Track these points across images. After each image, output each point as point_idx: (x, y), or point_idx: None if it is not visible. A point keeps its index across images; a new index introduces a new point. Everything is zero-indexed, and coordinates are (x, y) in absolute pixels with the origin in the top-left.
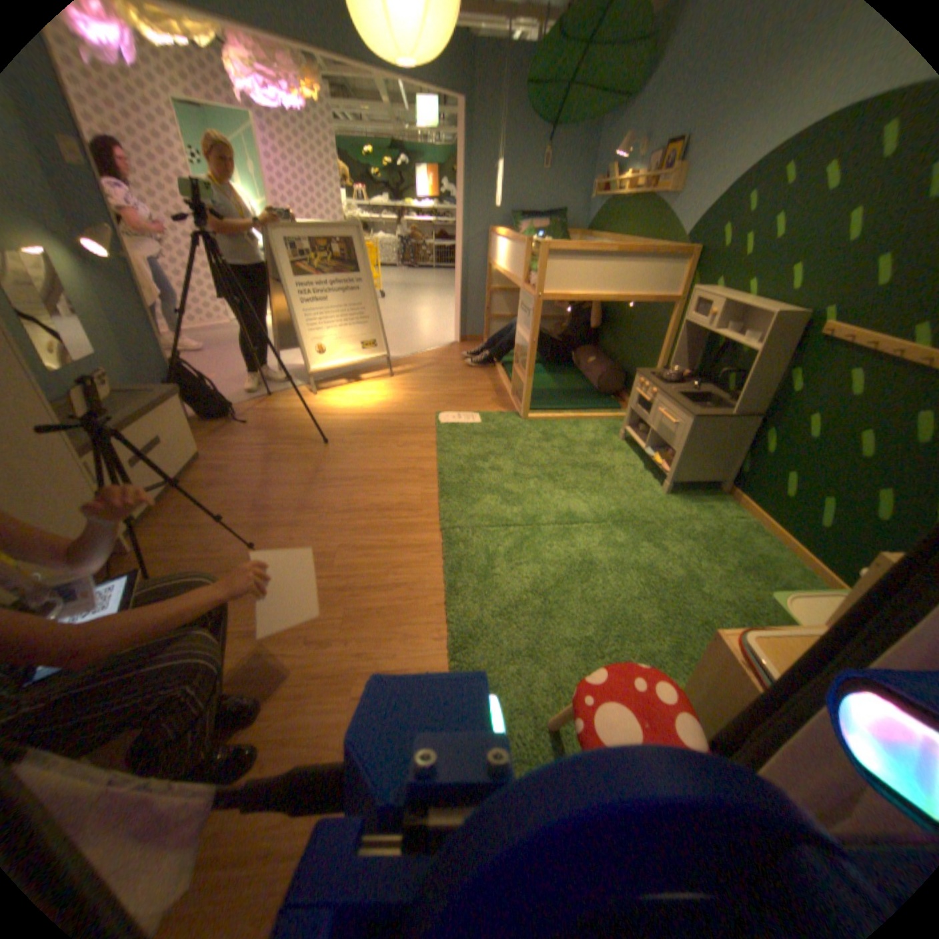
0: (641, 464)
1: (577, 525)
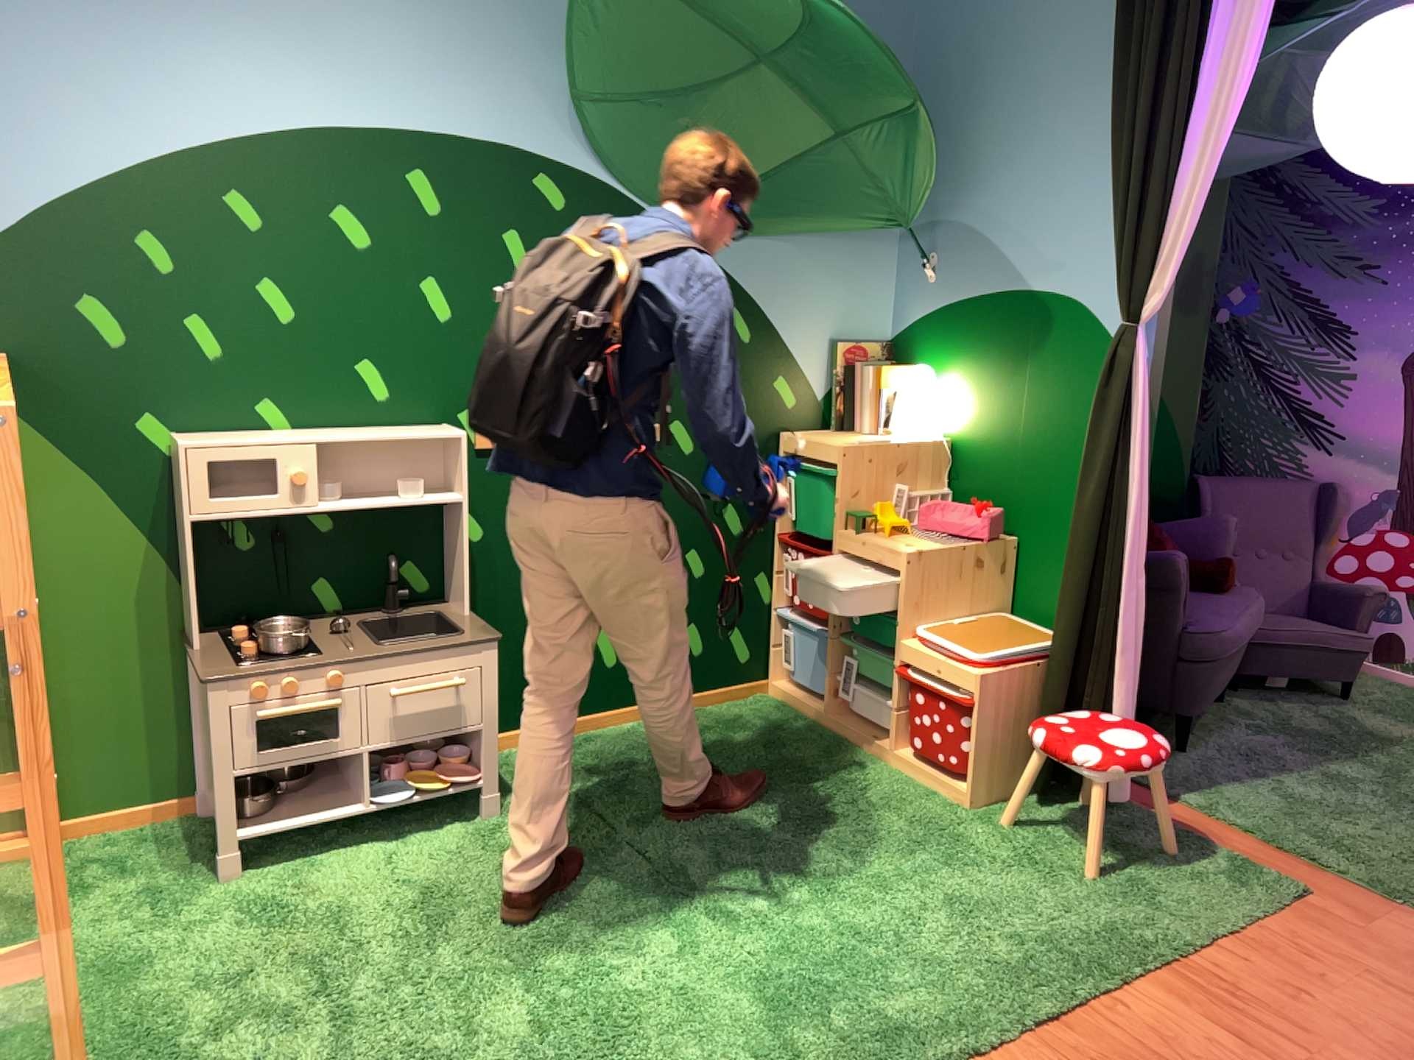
0: (378, 838)
1: (691, 894)
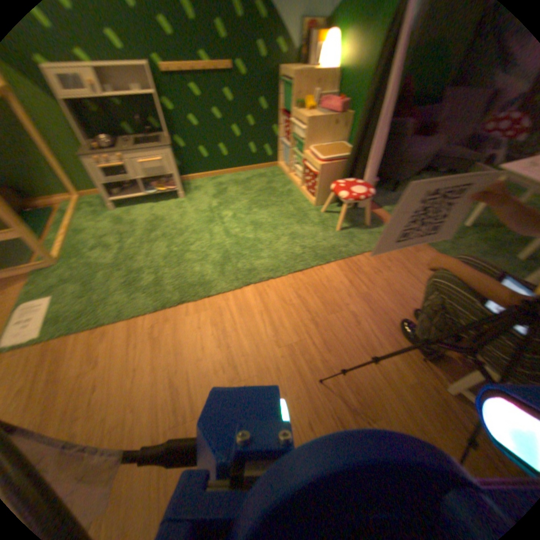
0: (147, 203)
1: (218, 227)
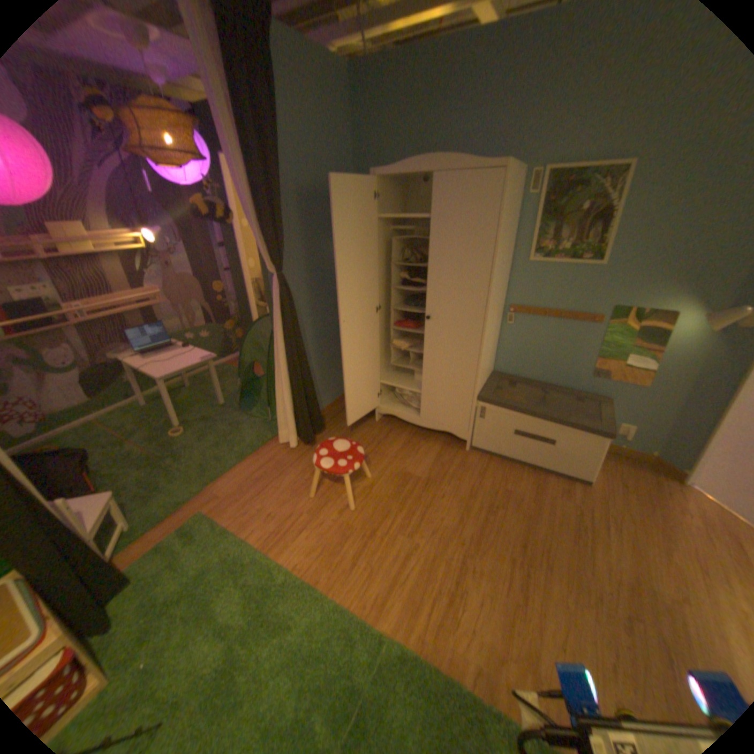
0: None
1: None
